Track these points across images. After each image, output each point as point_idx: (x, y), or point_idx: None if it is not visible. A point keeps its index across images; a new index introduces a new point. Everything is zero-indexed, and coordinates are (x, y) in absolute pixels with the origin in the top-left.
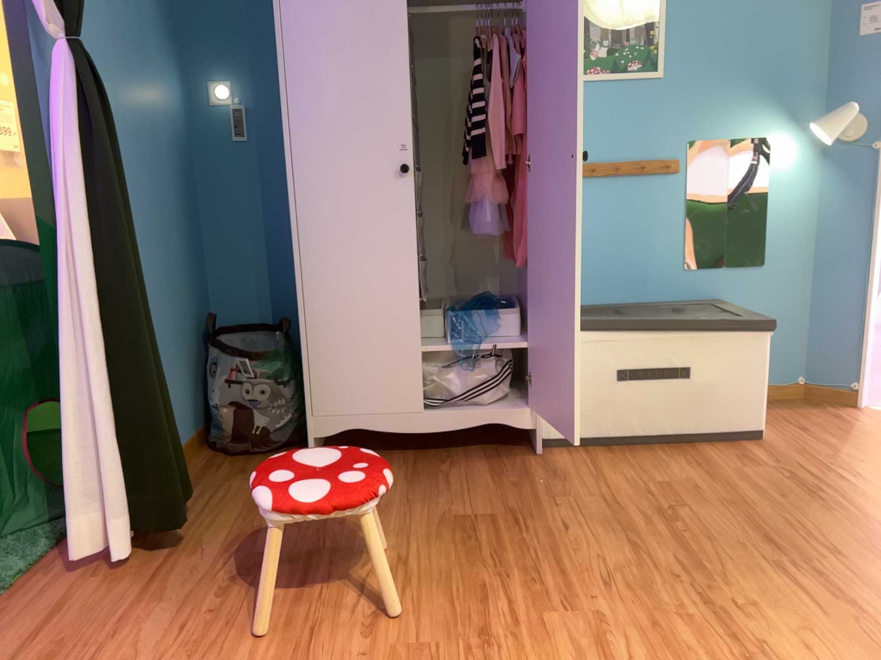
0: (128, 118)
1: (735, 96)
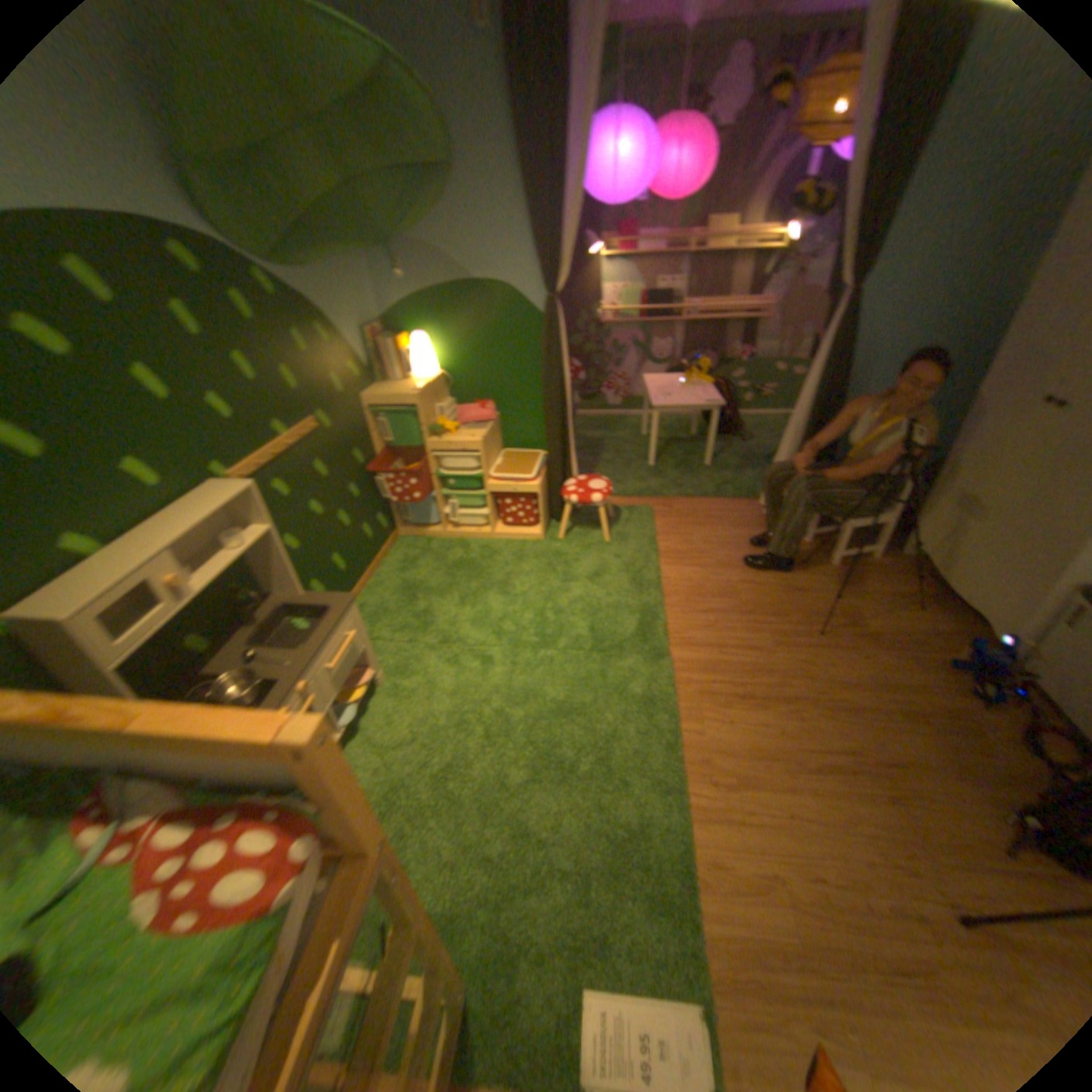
0: (937, 310)
1: None
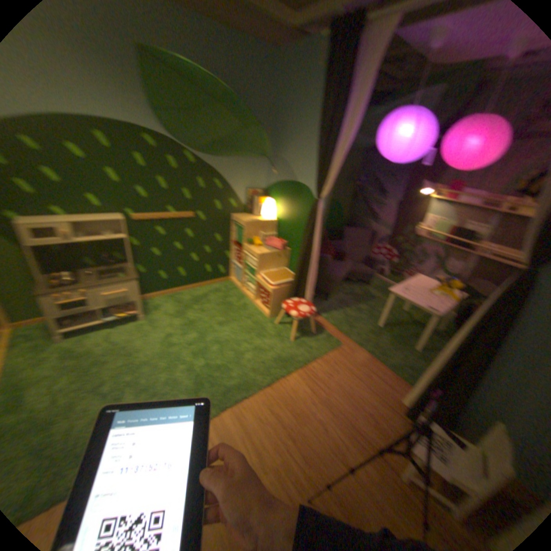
0: None
1: None
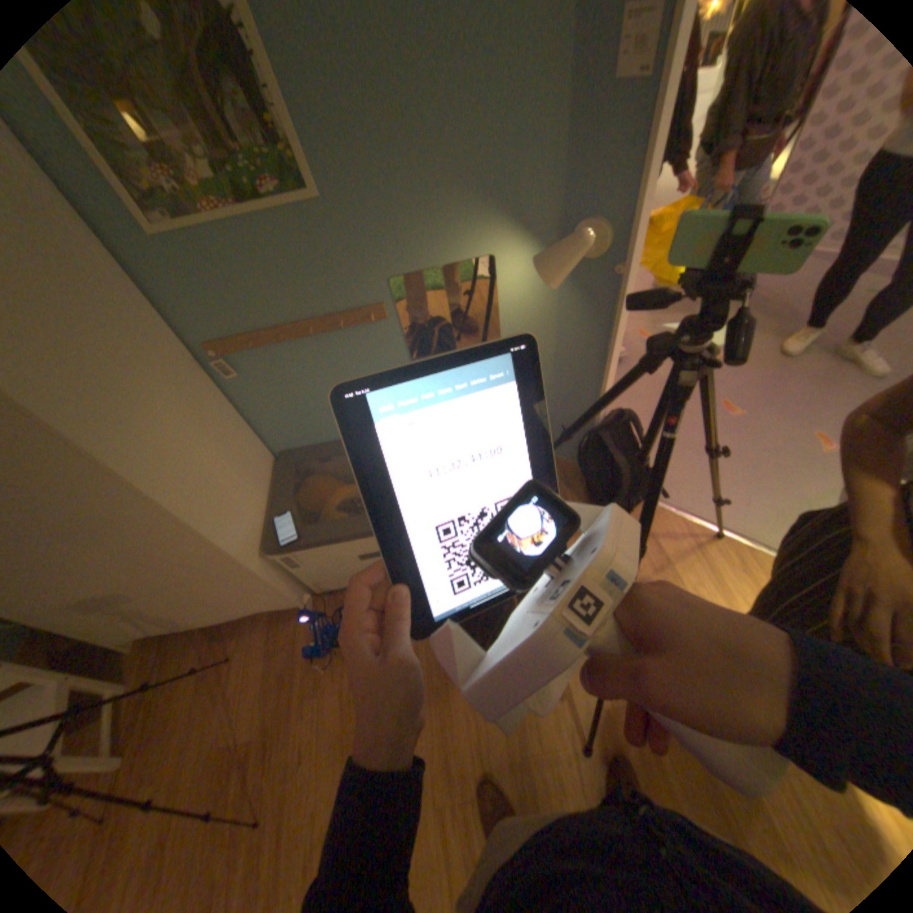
0: None
1: (436, 206)
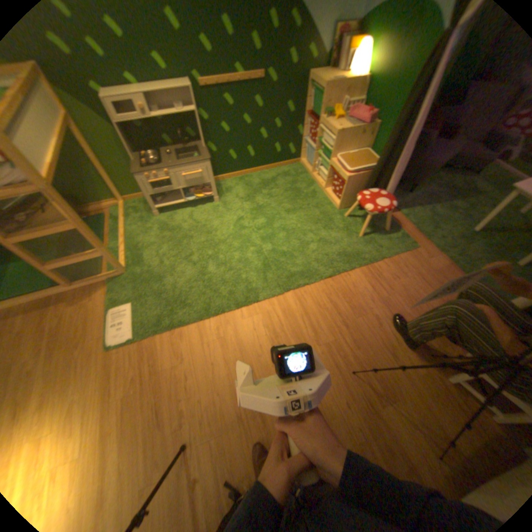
0: None
1: None
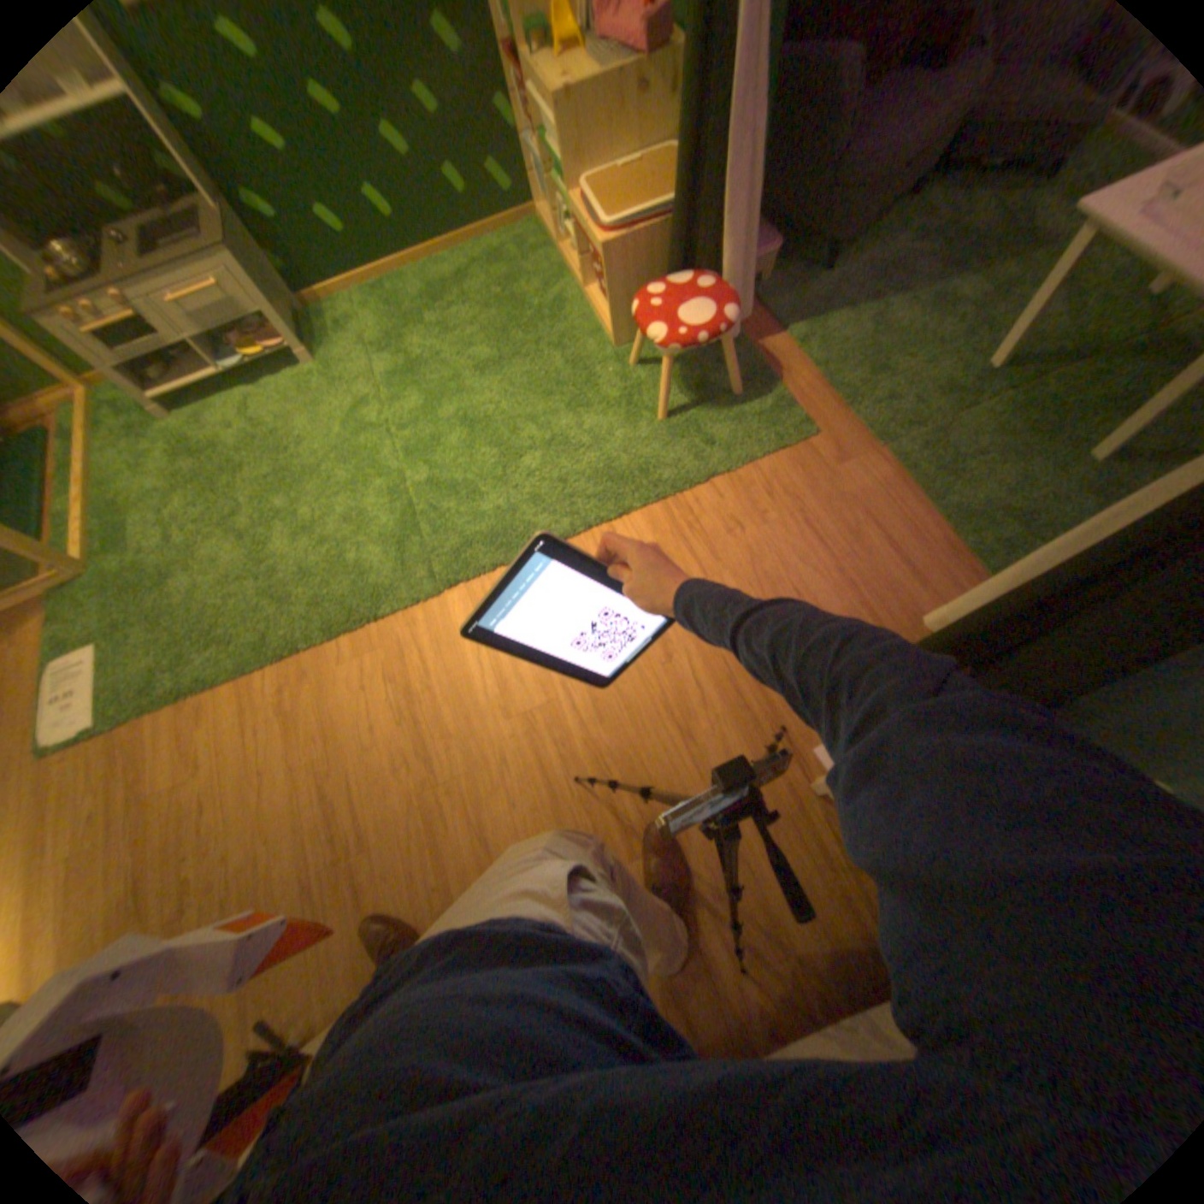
0: None
1: None
